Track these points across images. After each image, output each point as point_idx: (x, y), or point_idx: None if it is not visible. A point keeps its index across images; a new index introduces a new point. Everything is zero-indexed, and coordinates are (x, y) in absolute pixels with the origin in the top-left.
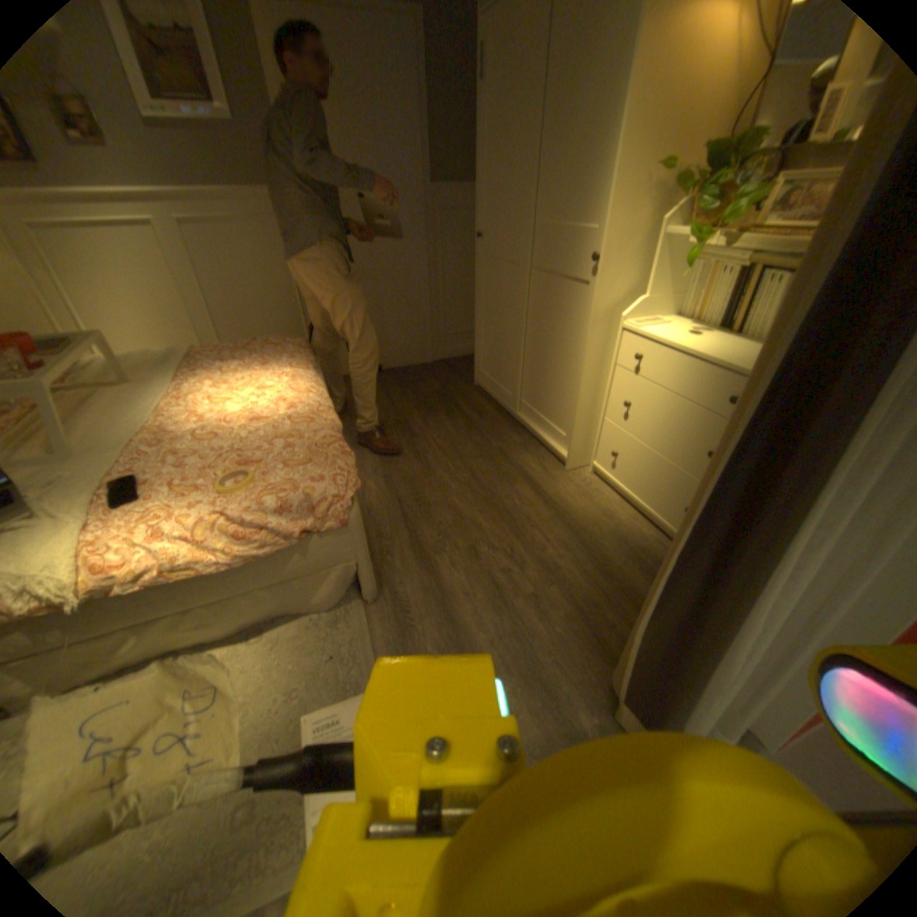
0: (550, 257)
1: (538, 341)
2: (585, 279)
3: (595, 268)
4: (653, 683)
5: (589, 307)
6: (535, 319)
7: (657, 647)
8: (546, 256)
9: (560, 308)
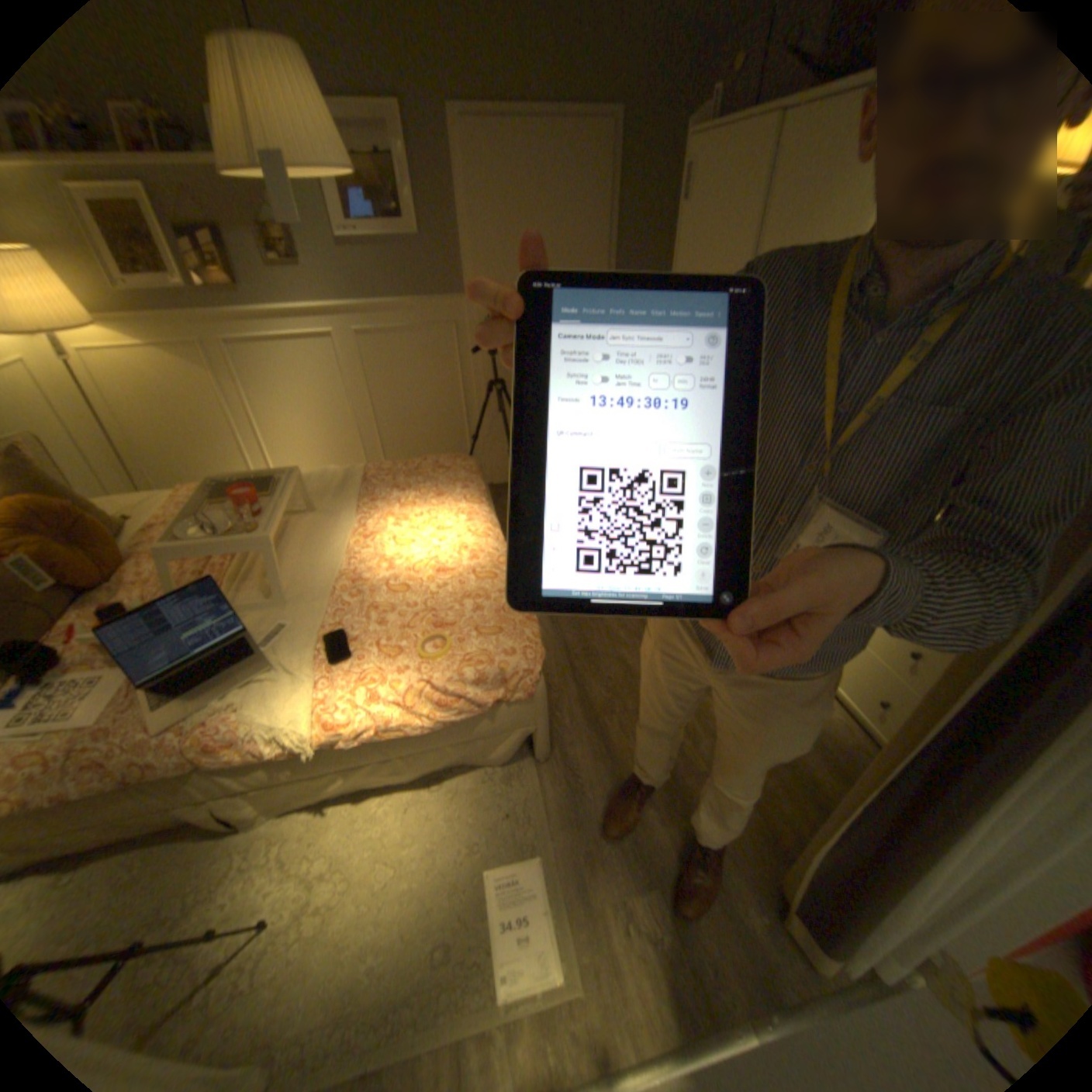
0: None
1: None
2: None
3: None
4: (828, 898)
5: None
6: None
7: (835, 870)
8: None
9: None
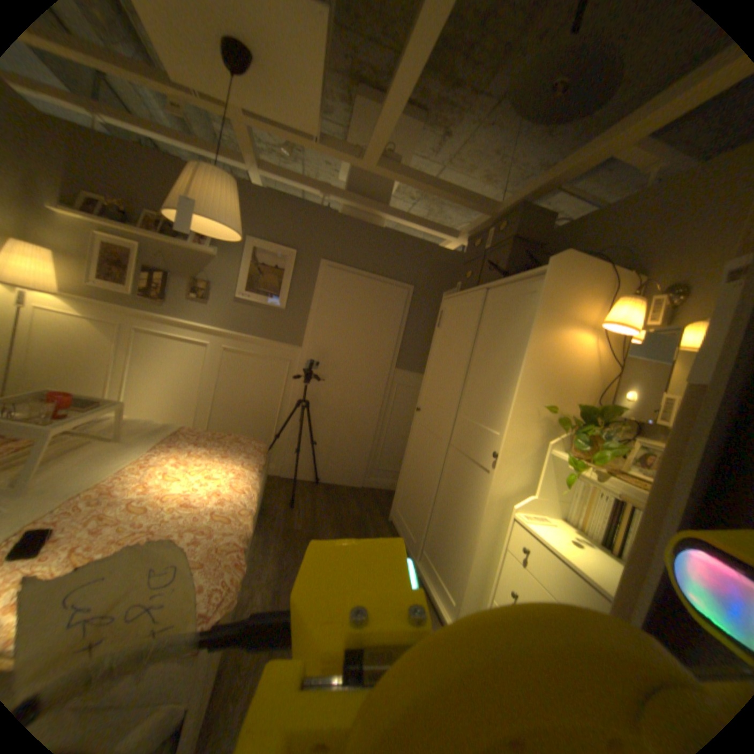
0: (462, 442)
1: (444, 503)
2: (486, 468)
3: (494, 463)
4: None
5: (486, 491)
6: (445, 483)
7: None
8: (459, 440)
9: (464, 483)
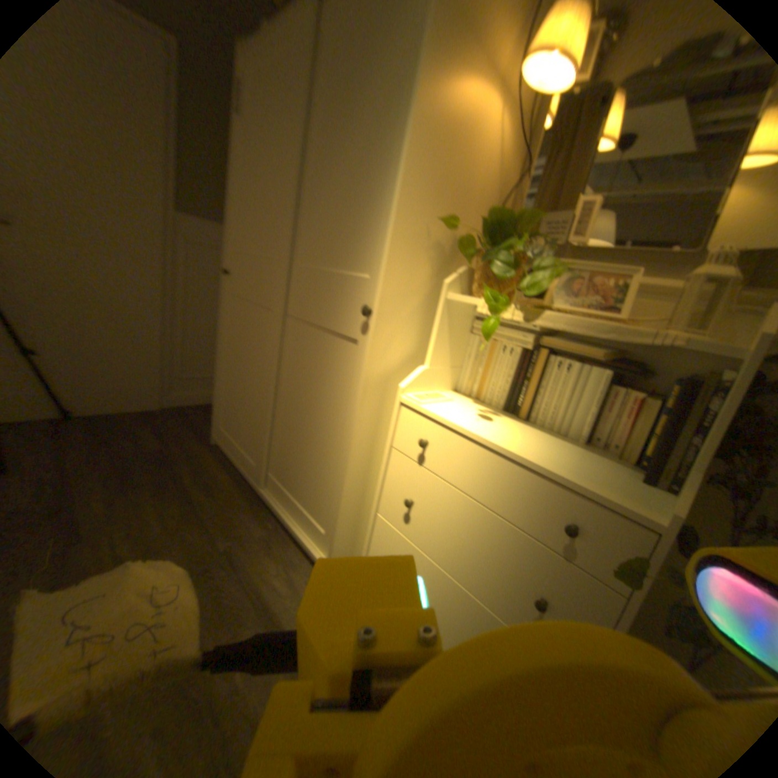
0: (309, 308)
1: (292, 405)
2: (353, 339)
3: (365, 327)
4: None
5: (357, 374)
6: (289, 378)
7: None
8: (304, 306)
9: (320, 369)
